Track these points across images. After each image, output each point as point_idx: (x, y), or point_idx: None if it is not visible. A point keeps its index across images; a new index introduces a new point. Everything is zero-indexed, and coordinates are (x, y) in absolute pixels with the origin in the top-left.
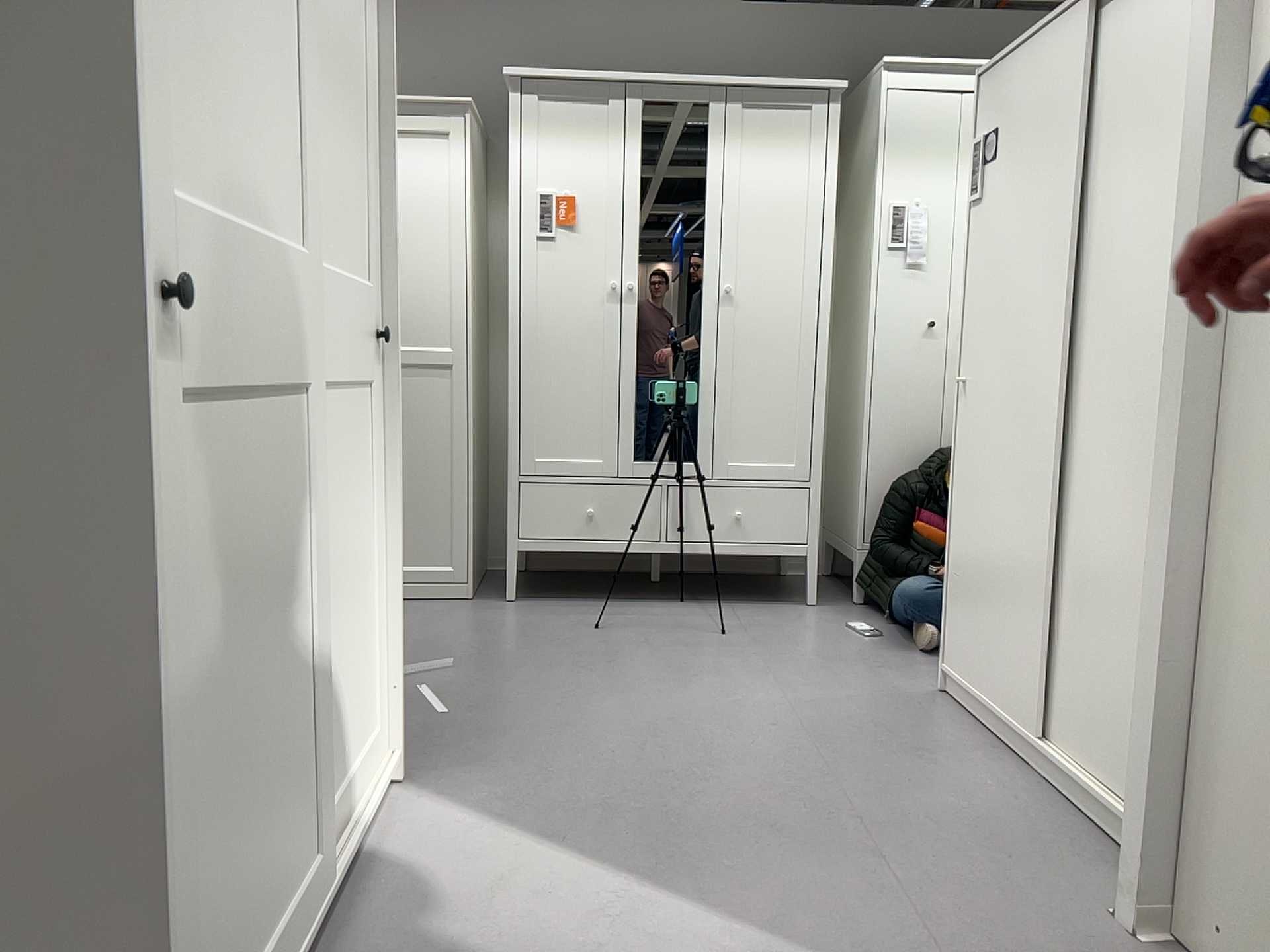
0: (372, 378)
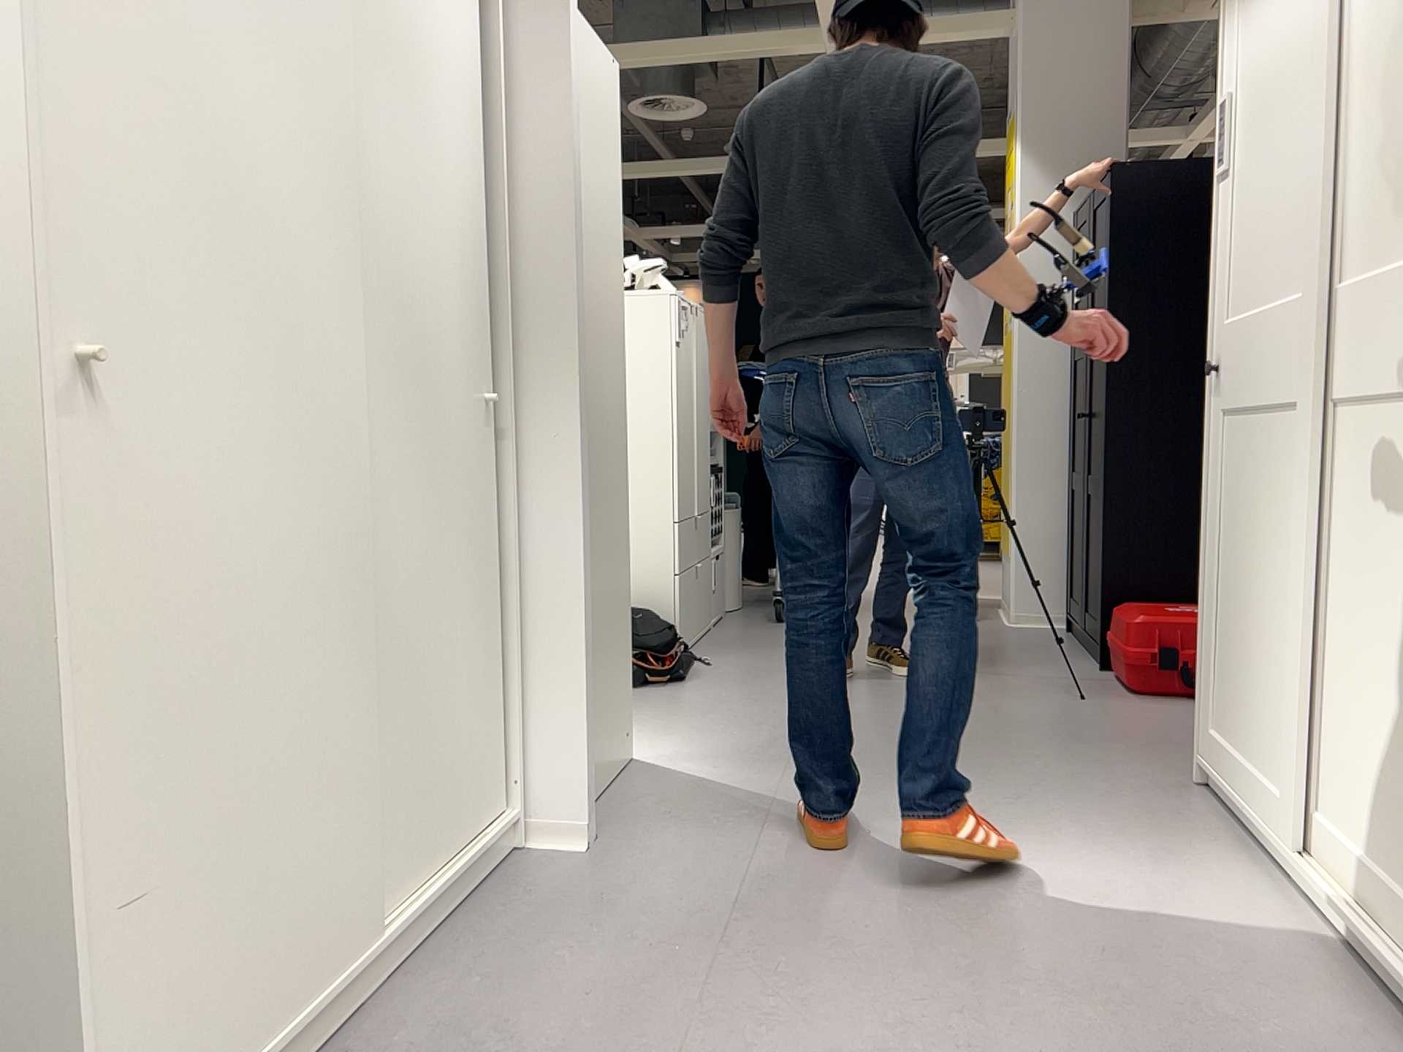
0: None
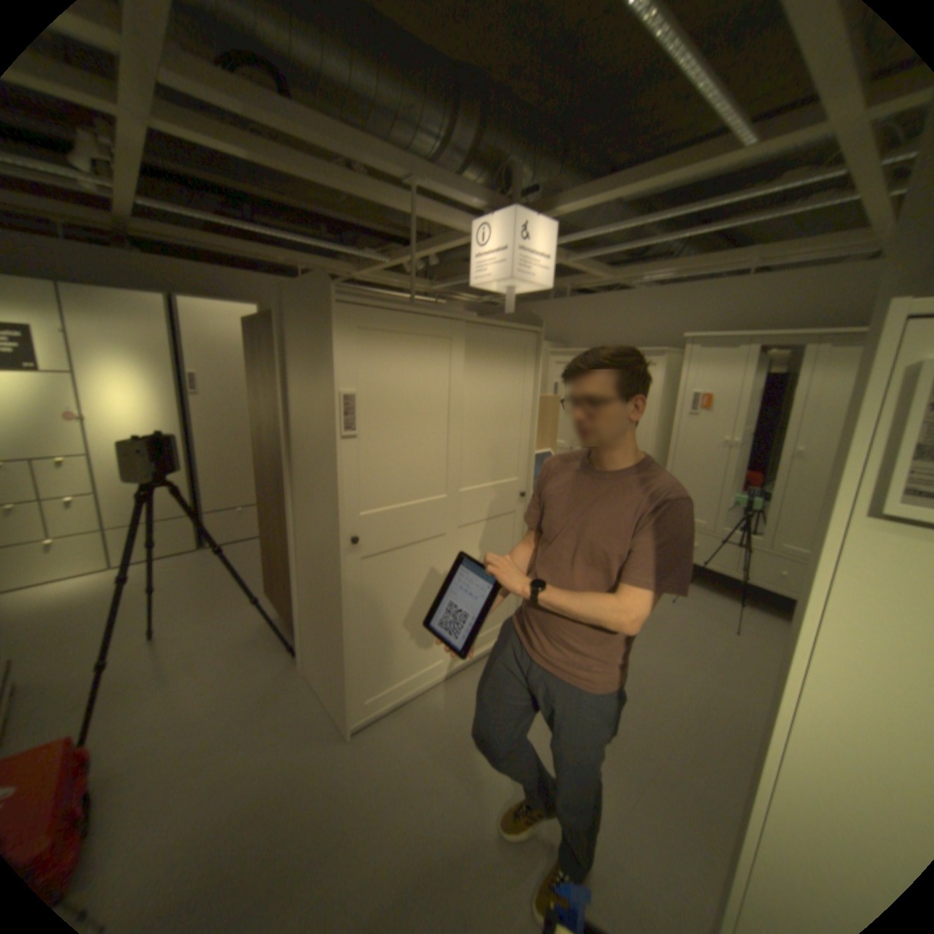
0: (517, 509)
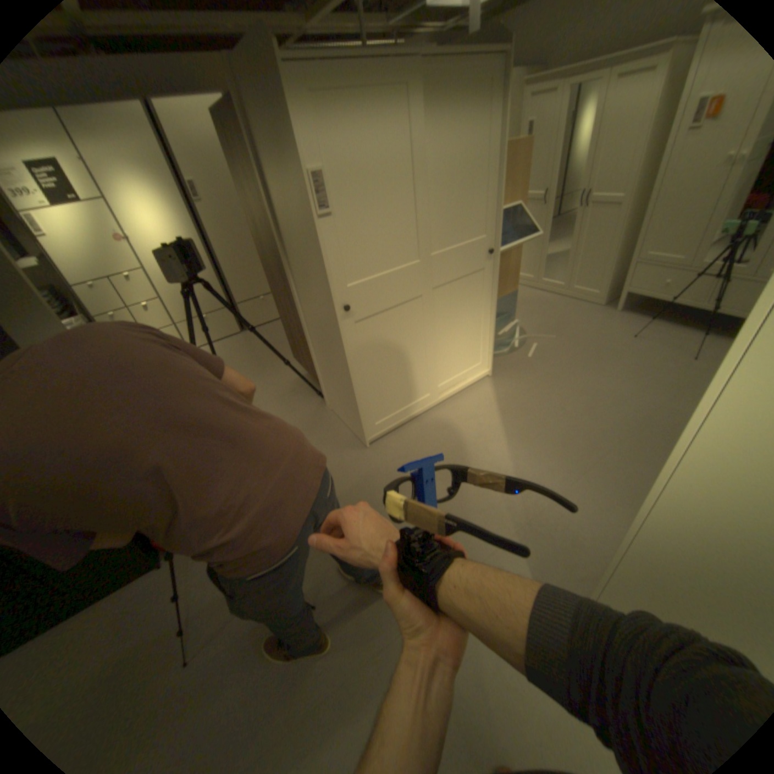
0: (487, 265)
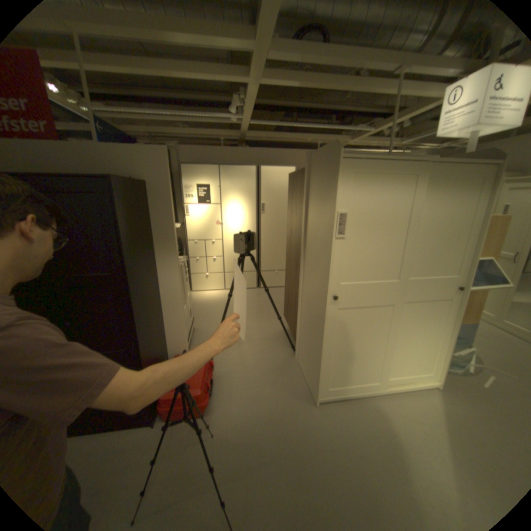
0: (456, 298)
